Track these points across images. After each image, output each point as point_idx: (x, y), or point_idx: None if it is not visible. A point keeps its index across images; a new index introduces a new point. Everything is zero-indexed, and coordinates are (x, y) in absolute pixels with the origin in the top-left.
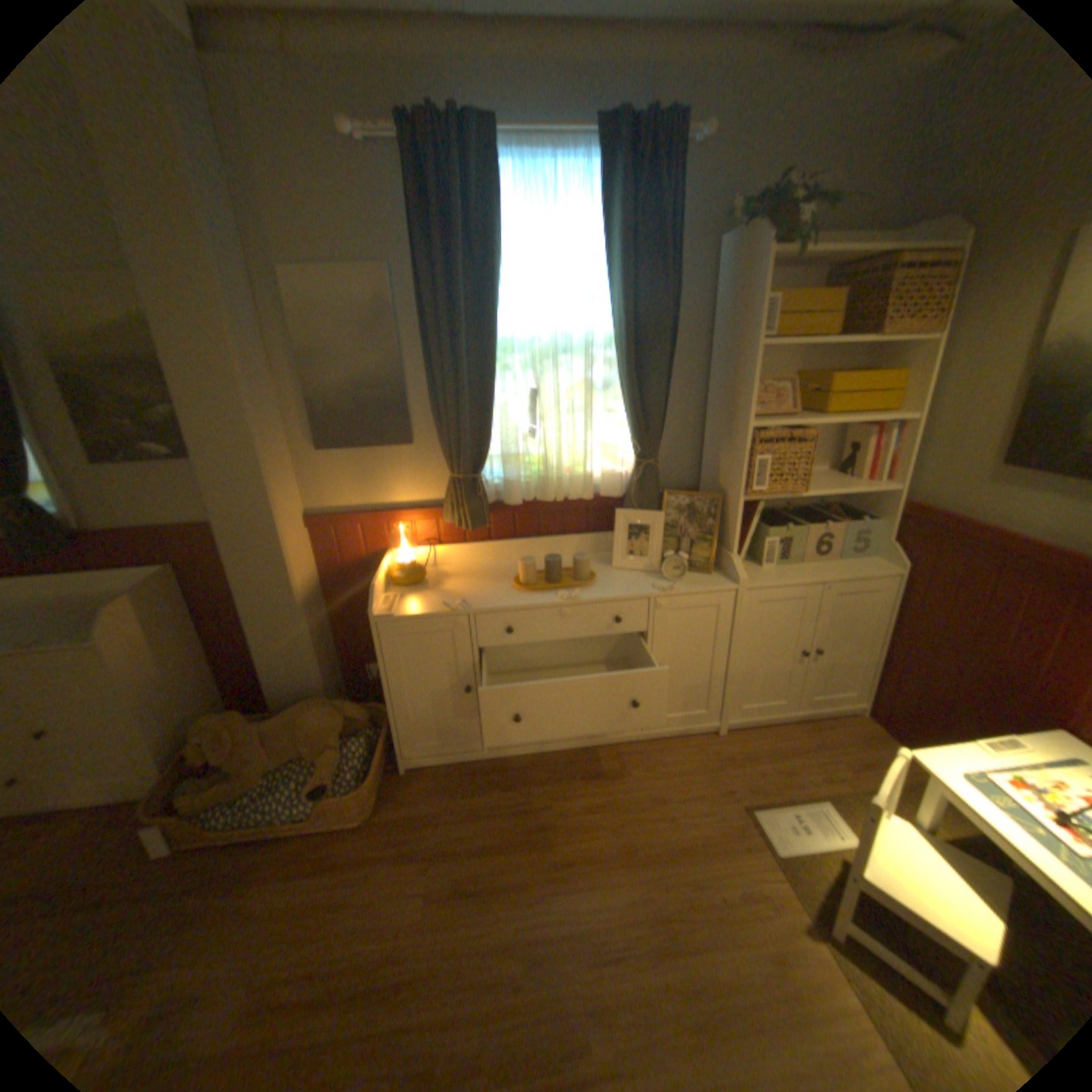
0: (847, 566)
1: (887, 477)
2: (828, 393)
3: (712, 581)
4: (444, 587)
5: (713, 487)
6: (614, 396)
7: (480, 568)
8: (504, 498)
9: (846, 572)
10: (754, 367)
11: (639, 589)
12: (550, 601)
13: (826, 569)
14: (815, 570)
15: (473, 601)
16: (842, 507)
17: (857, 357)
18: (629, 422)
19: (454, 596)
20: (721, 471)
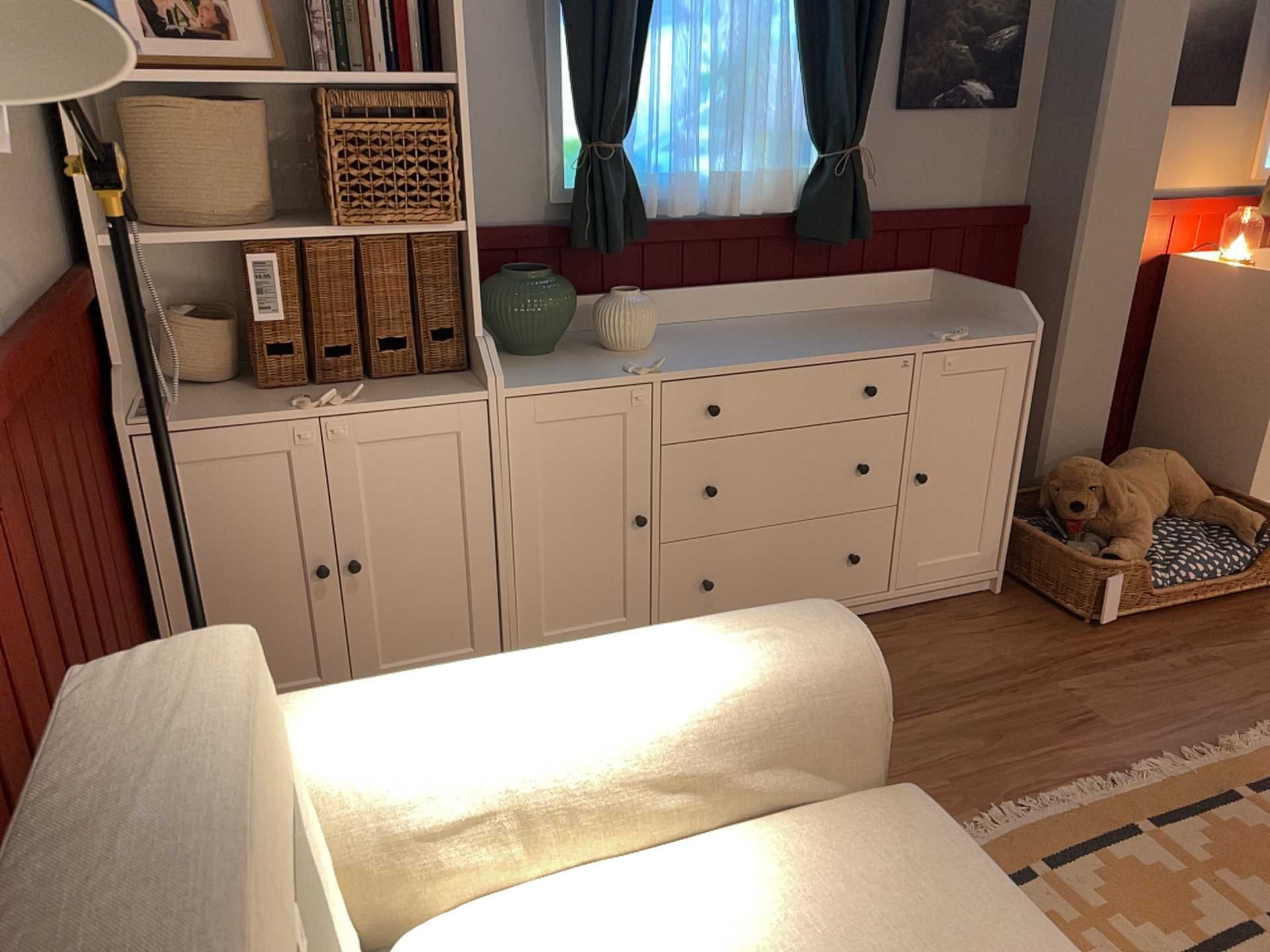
0: None
1: None
2: None
3: None
4: None
5: None
6: None
7: None
8: None
9: None
10: None
11: None
12: None
13: None
14: None
15: None
16: None
17: None
18: None
19: None
20: None
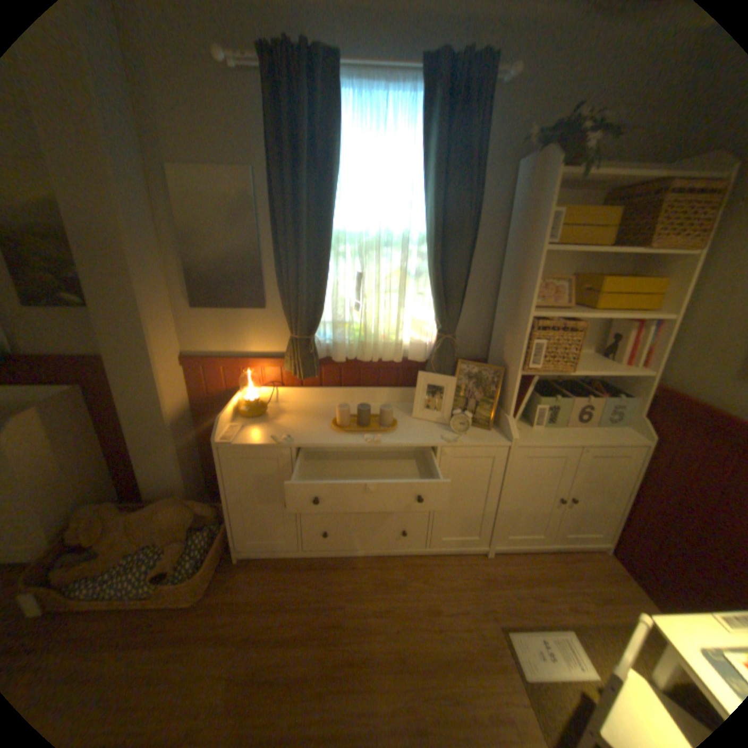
0: (604, 434)
1: (644, 364)
2: (599, 292)
3: (491, 437)
4: (278, 421)
5: (499, 360)
6: (424, 283)
7: (310, 407)
8: (333, 355)
9: (602, 439)
10: (538, 267)
11: (431, 438)
12: (357, 442)
13: (586, 434)
14: (577, 435)
15: (296, 436)
16: (603, 384)
17: (625, 265)
18: (435, 304)
19: (283, 431)
20: (506, 348)
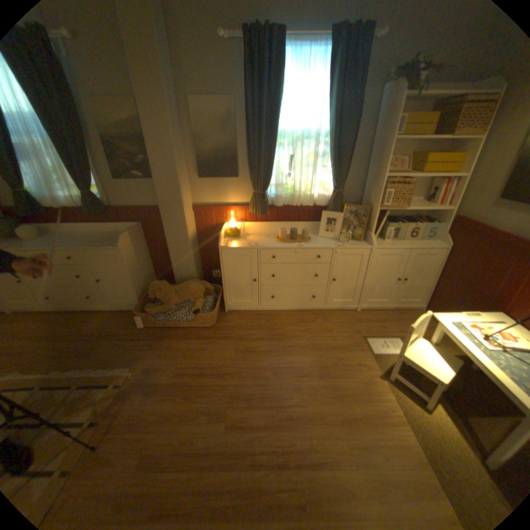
0: (423, 243)
1: (448, 203)
2: (425, 162)
3: (361, 244)
4: (247, 239)
5: (367, 204)
6: (327, 160)
7: (262, 233)
8: (274, 203)
9: (422, 245)
10: (390, 148)
11: (329, 245)
12: (291, 247)
13: (413, 243)
14: (408, 243)
15: (259, 244)
16: (426, 217)
17: (443, 146)
18: (332, 172)
19: (252, 242)
20: (371, 196)
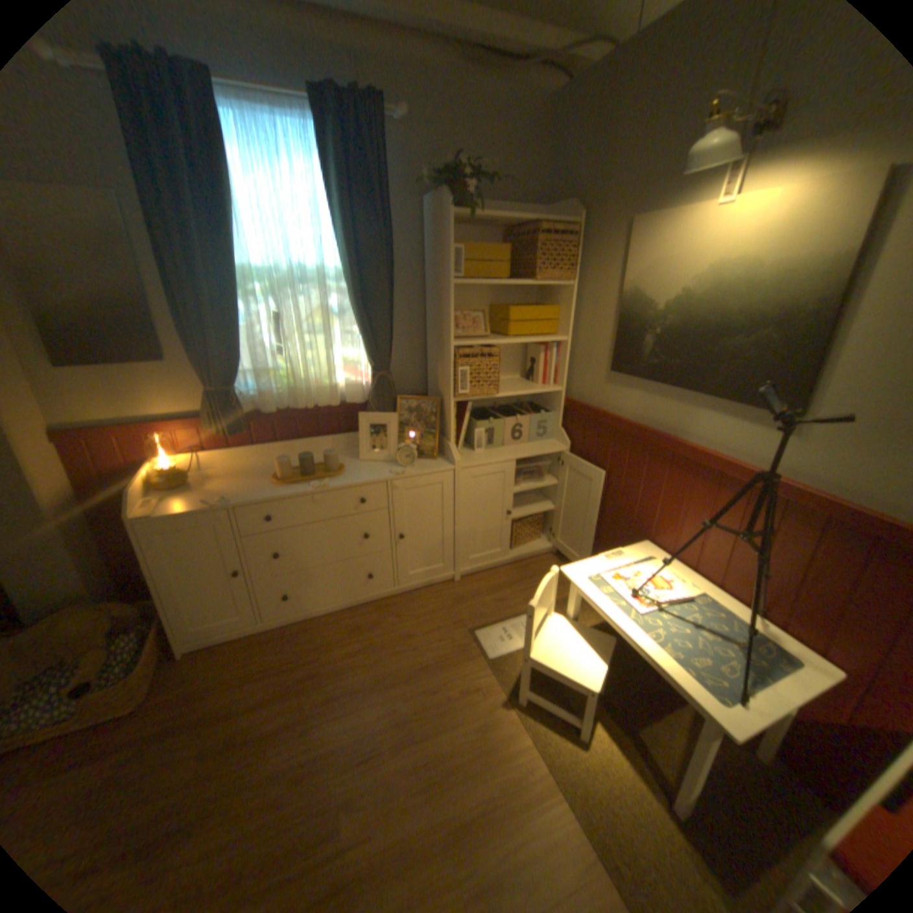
0: (532, 447)
1: (553, 382)
2: (507, 321)
3: (436, 464)
4: (205, 488)
5: (435, 393)
6: (350, 321)
7: (243, 470)
8: (260, 407)
9: (529, 451)
10: (449, 300)
11: (379, 475)
12: (303, 491)
13: (517, 450)
14: (510, 451)
15: (232, 498)
16: (530, 405)
17: (530, 296)
18: (364, 342)
19: (214, 495)
20: (438, 380)
